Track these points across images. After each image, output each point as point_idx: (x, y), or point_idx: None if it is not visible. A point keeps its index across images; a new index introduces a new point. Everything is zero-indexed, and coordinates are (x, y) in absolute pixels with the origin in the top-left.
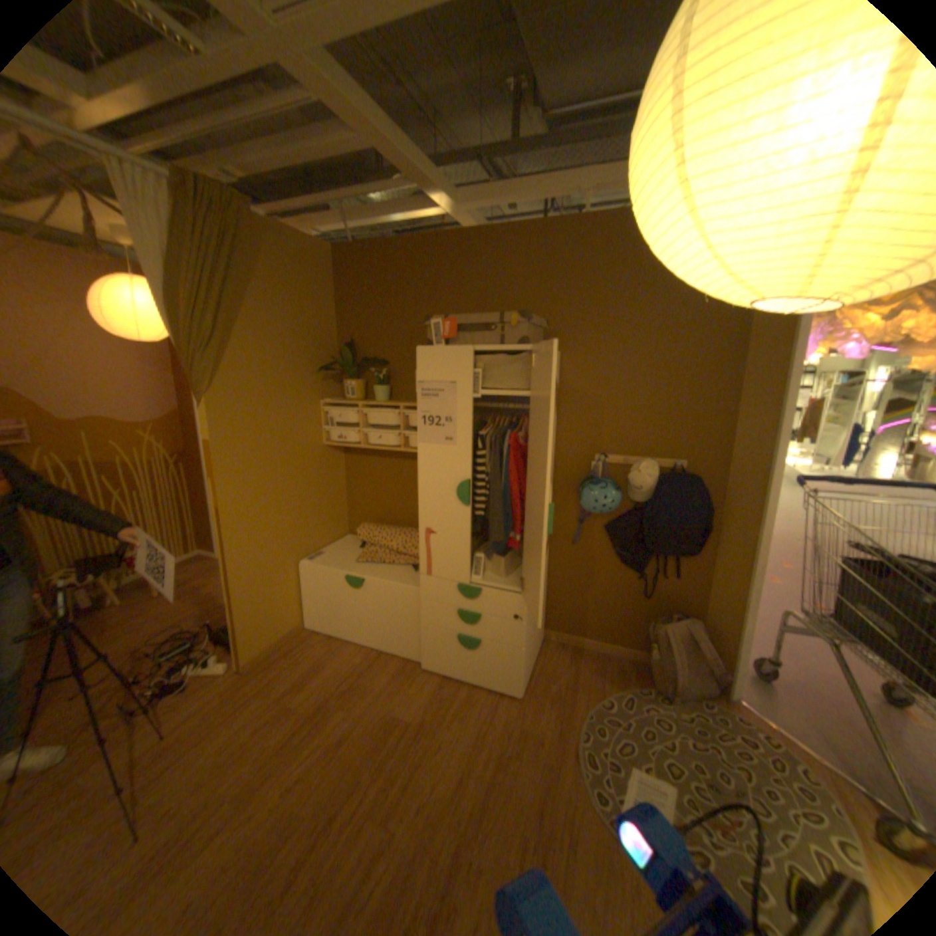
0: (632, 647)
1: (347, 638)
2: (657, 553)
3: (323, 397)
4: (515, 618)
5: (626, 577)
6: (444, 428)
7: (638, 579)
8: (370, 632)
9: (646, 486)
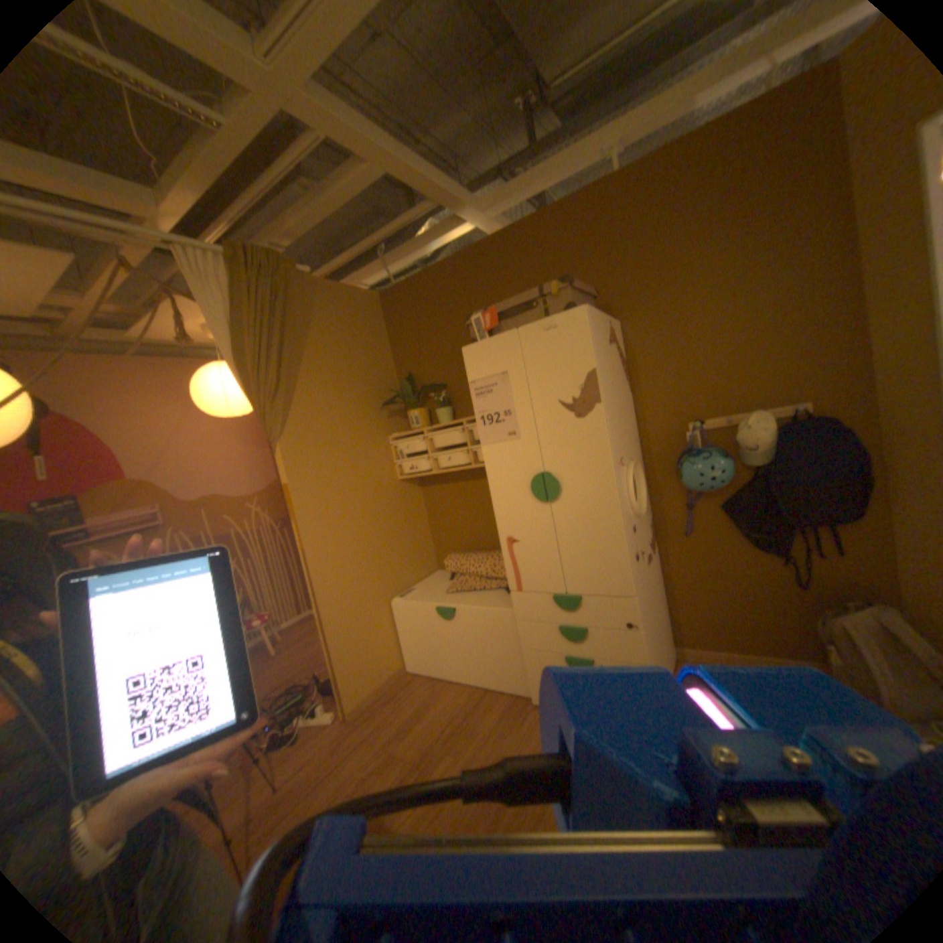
0: (798, 656)
1: (448, 677)
2: (802, 525)
3: (390, 431)
4: (628, 626)
5: (766, 564)
6: (503, 421)
7: (784, 564)
8: (470, 666)
9: (762, 441)
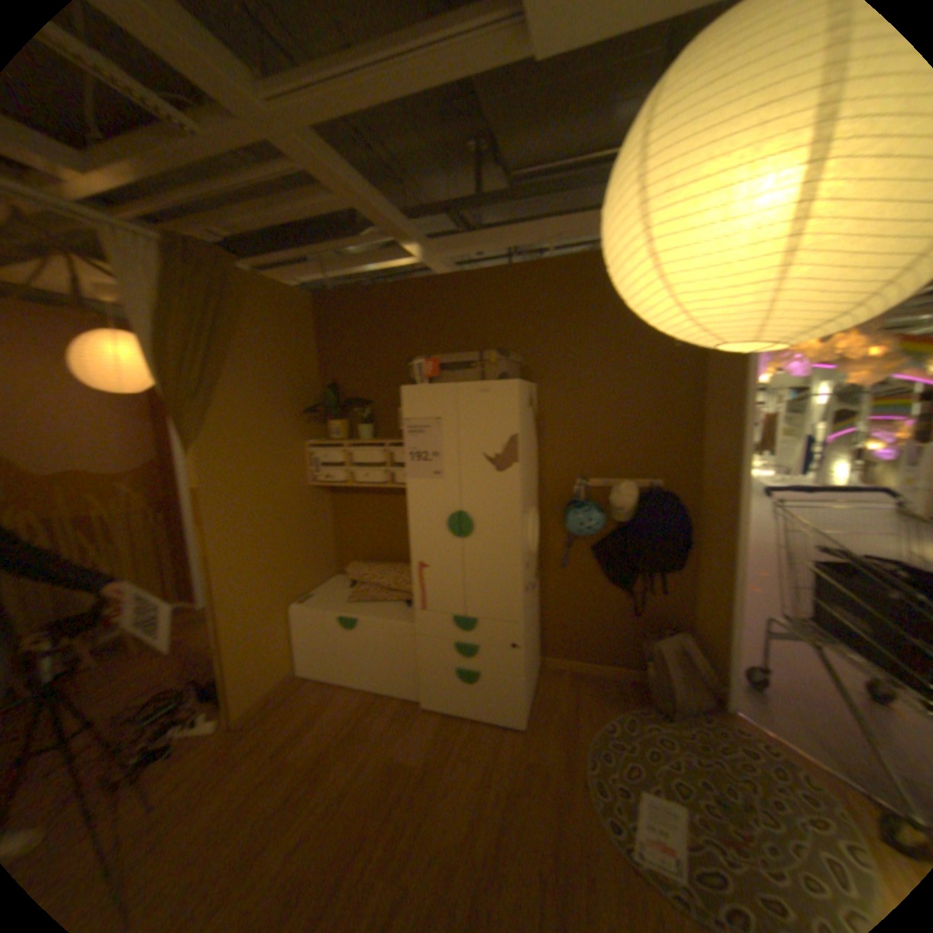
0: (627, 667)
1: (340, 684)
2: (643, 571)
3: (306, 439)
4: (512, 647)
5: (615, 597)
6: (430, 463)
7: (627, 598)
8: (364, 674)
9: (626, 506)
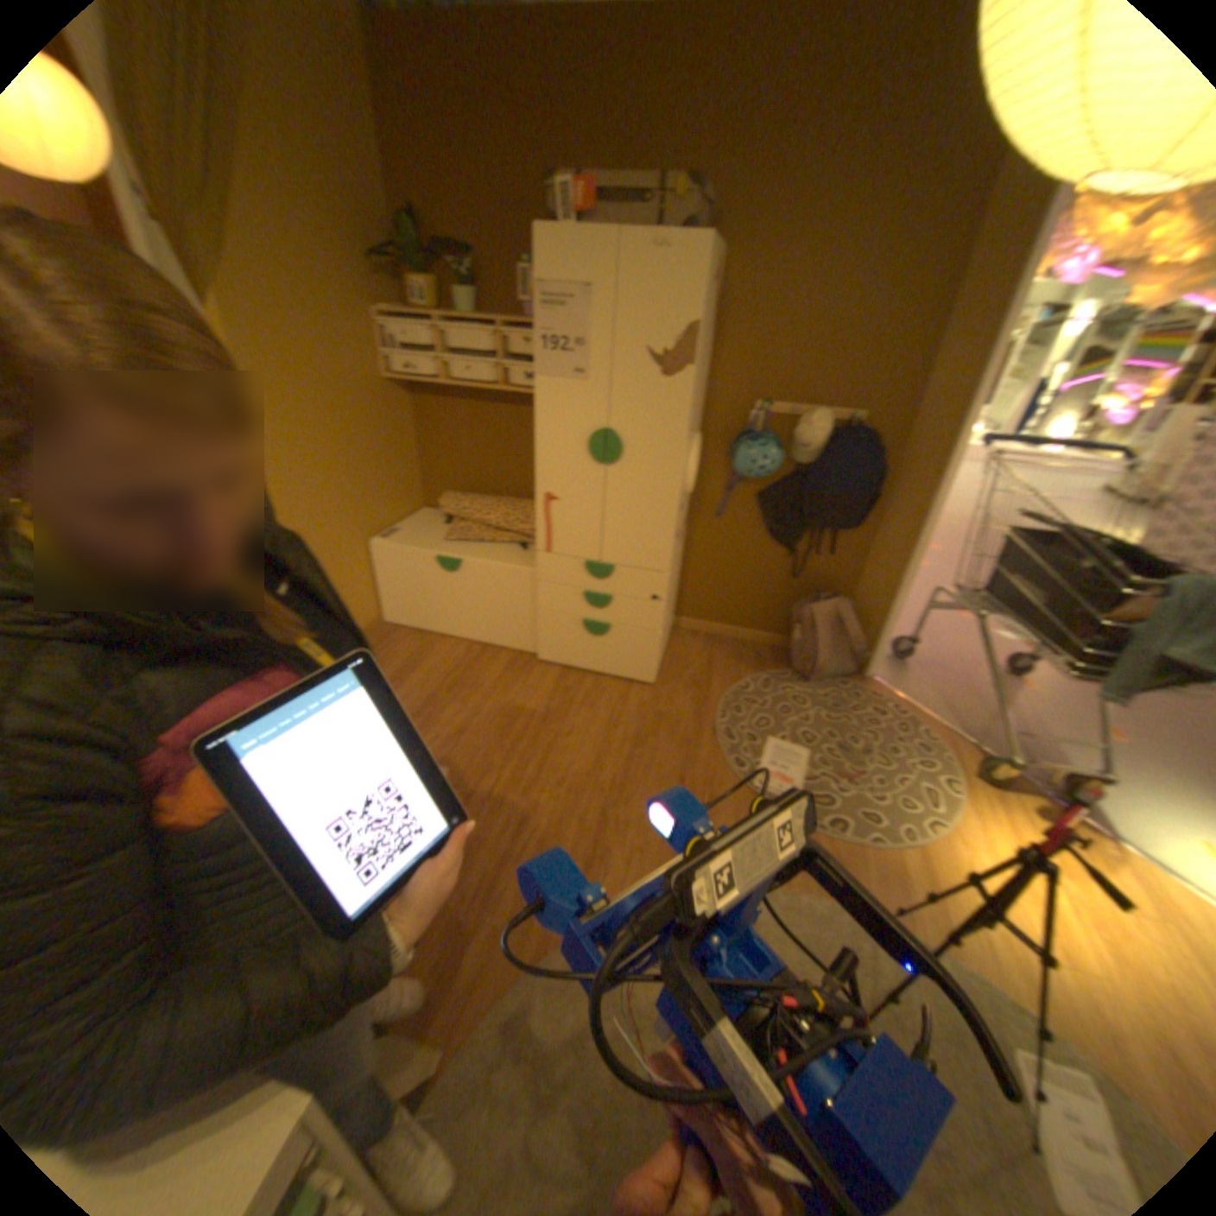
0: (768, 630)
1: (443, 631)
2: (812, 526)
3: (376, 303)
4: (652, 598)
5: (773, 554)
6: (572, 355)
7: (786, 556)
8: (472, 621)
9: (813, 443)
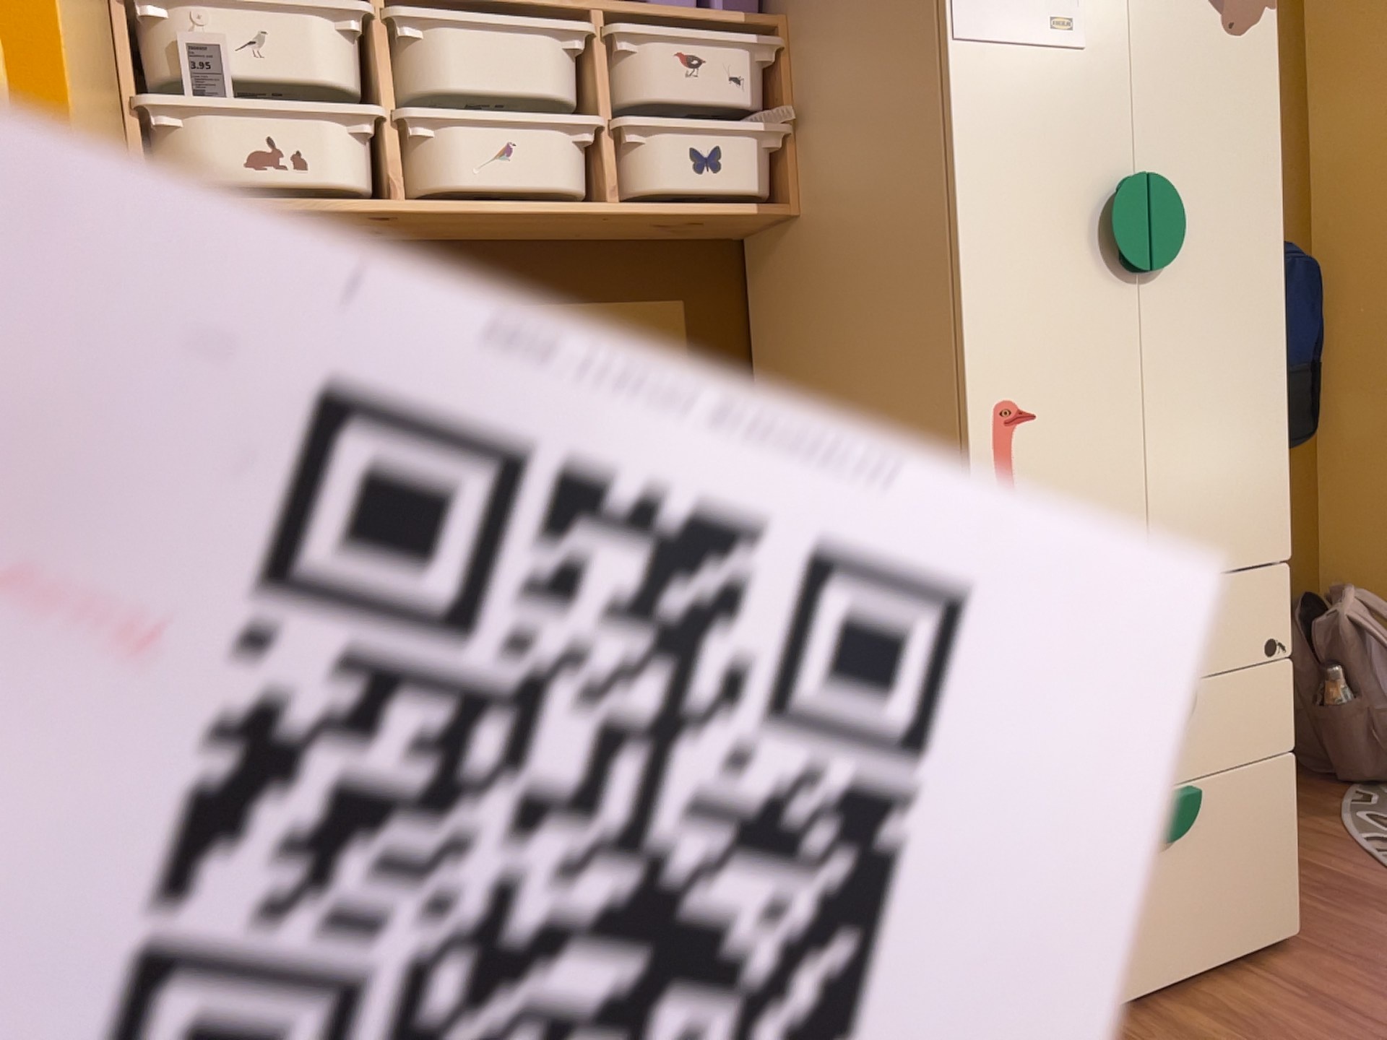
0: None
1: None
2: None
3: None
4: (1270, 648)
5: None
6: None
7: None
8: None
9: None
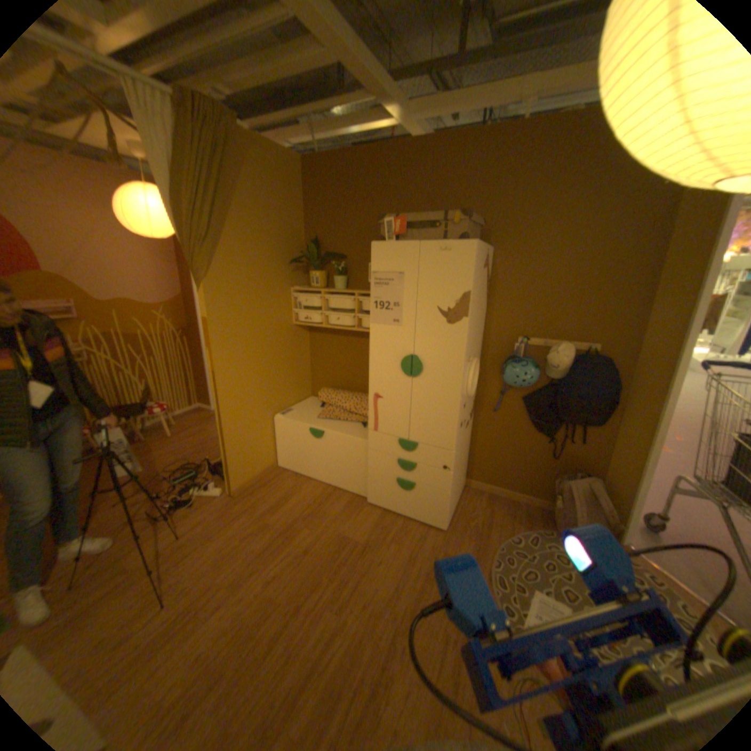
0: (538, 497)
1: (311, 476)
2: (567, 422)
3: (293, 286)
4: (444, 468)
5: (538, 440)
6: (392, 312)
7: (548, 442)
8: (328, 472)
9: (562, 365)
